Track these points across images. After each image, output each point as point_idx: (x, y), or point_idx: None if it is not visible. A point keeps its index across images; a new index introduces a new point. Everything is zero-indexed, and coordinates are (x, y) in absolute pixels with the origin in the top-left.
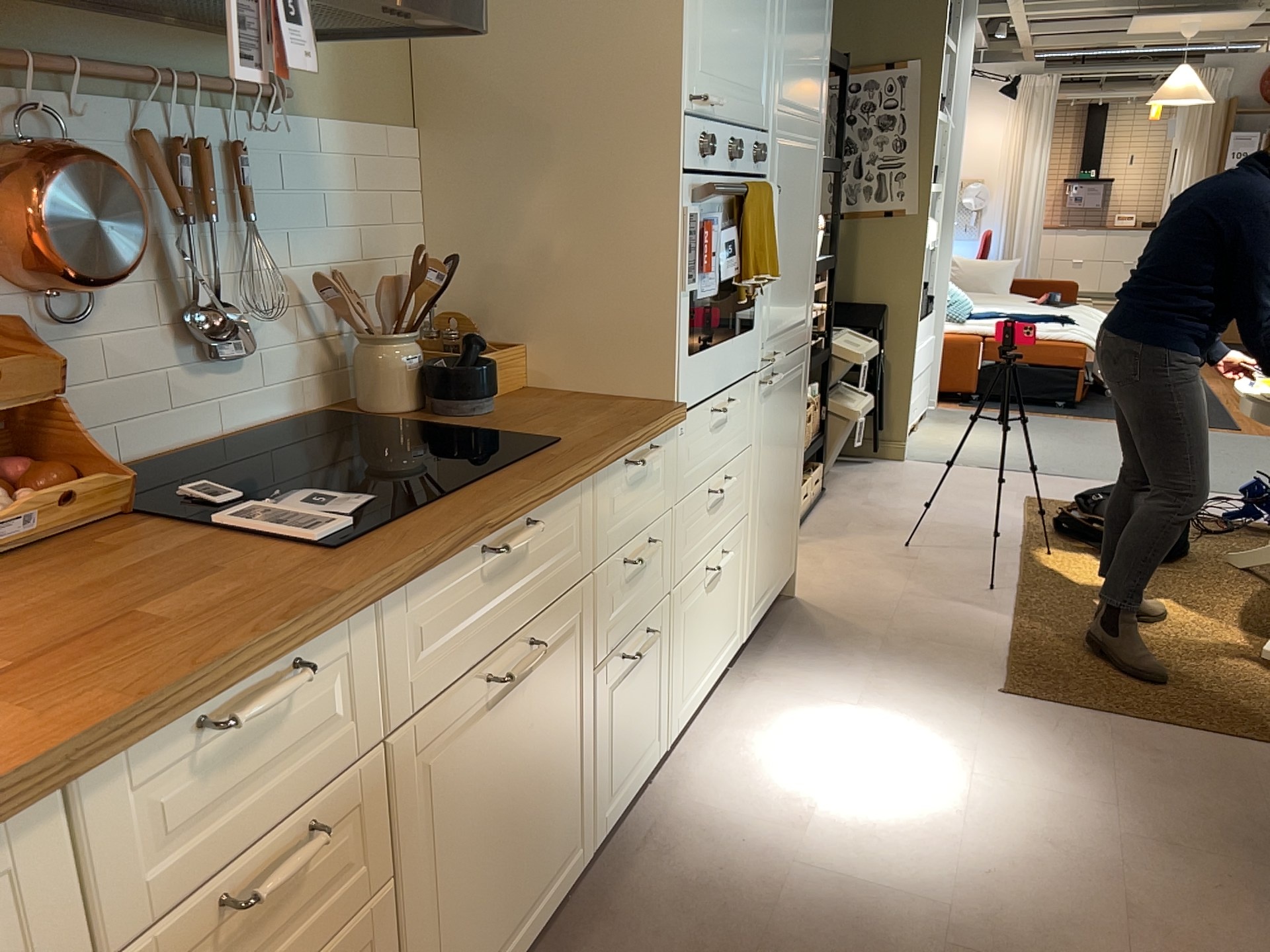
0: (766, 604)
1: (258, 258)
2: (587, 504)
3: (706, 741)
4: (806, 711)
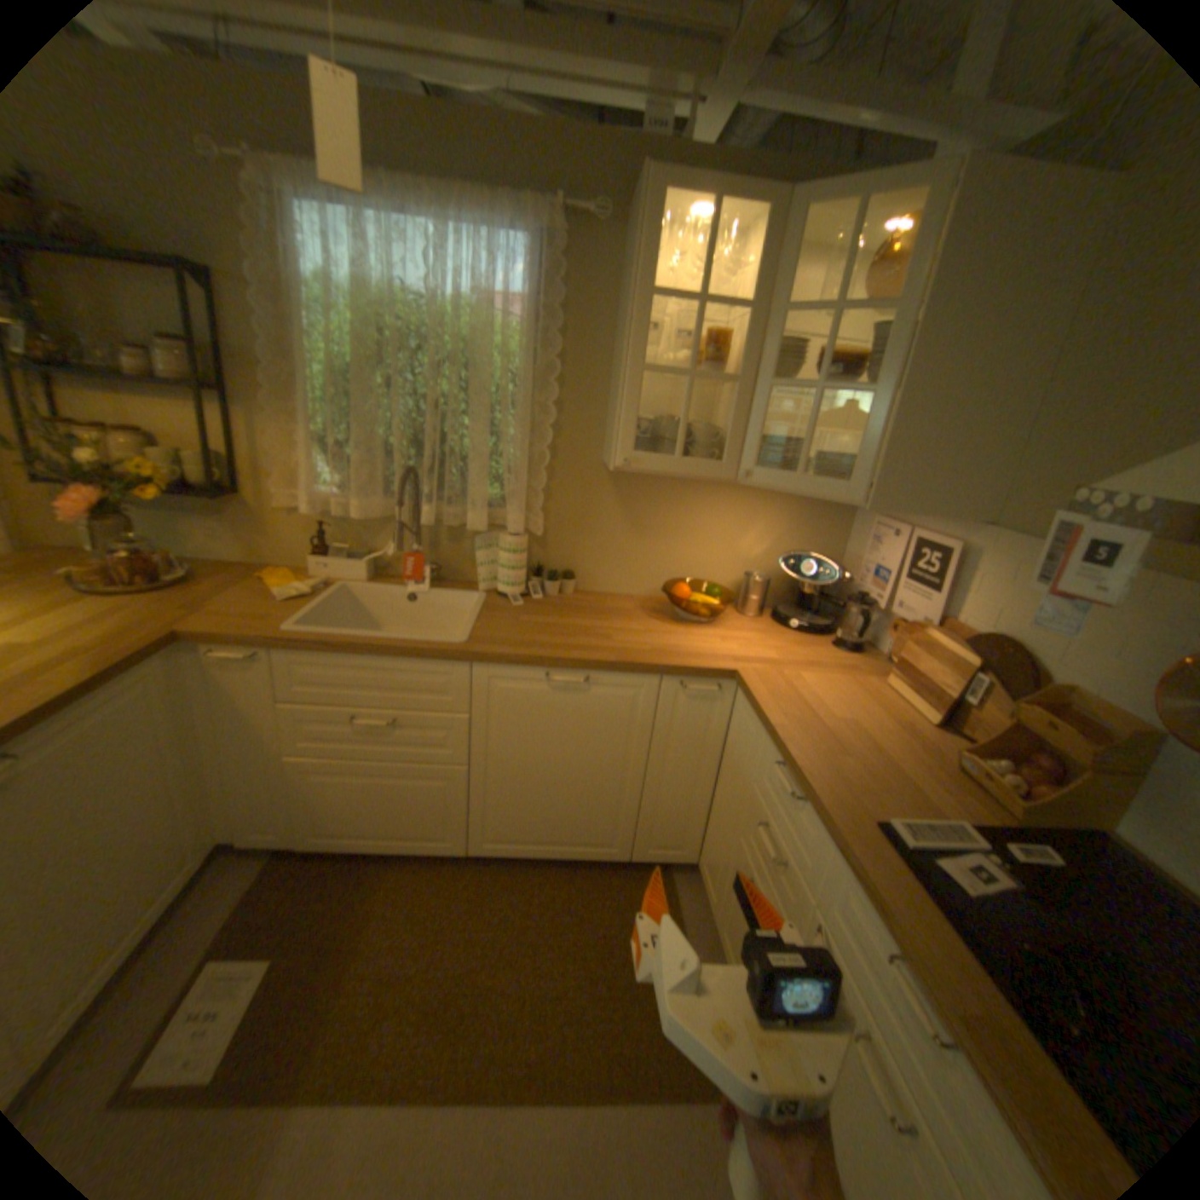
0: None
1: None
2: None
3: None
4: None
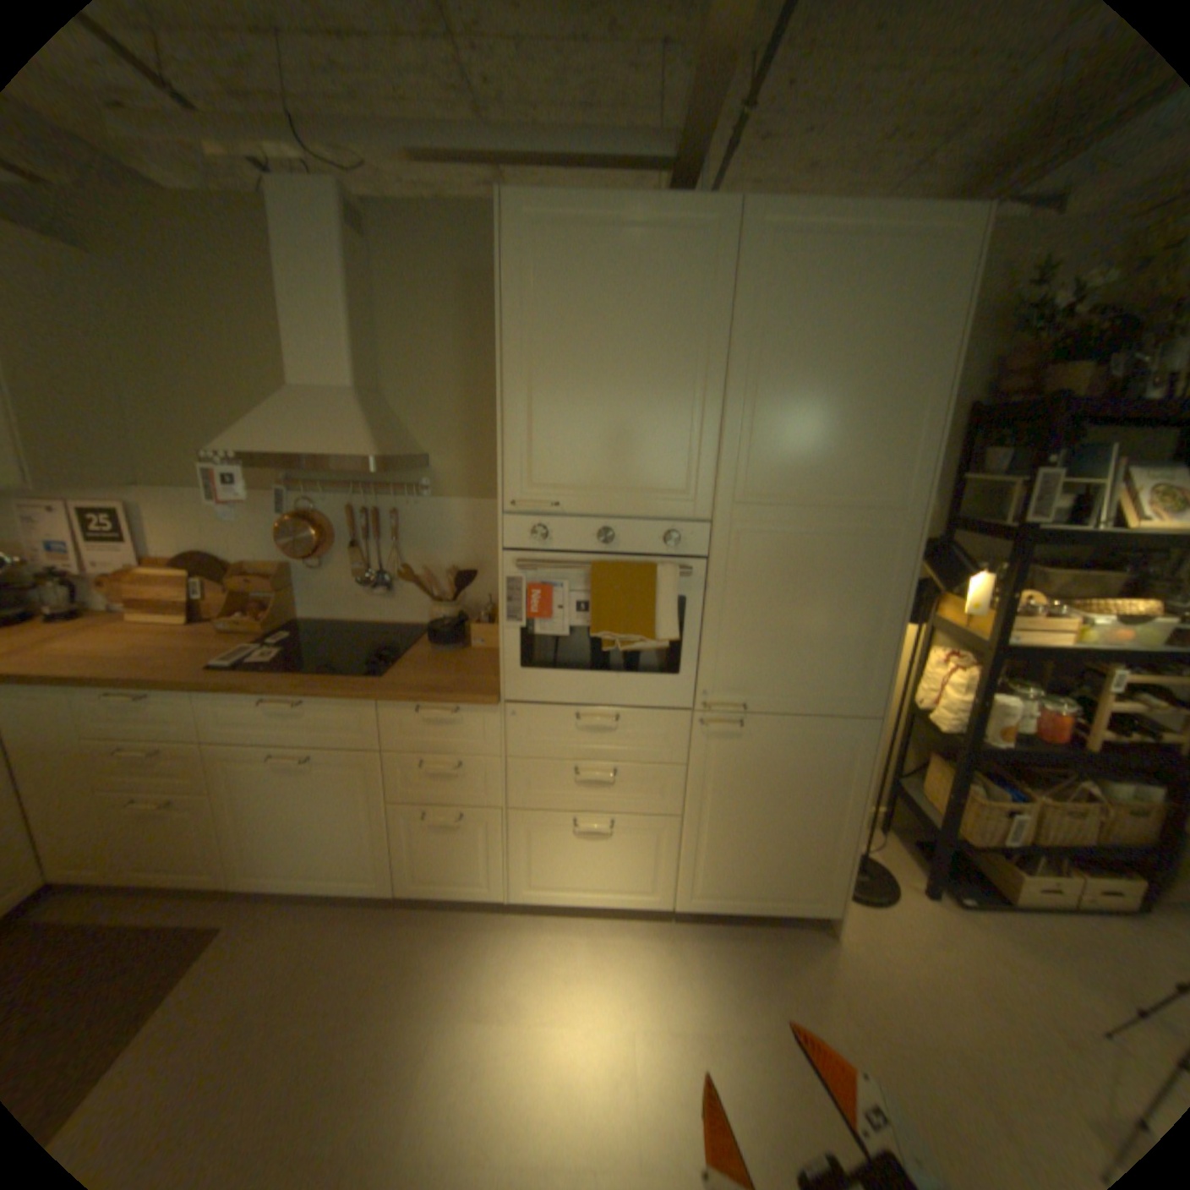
0: (737, 909)
1: (406, 556)
2: (377, 716)
3: (565, 935)
4: (638, 994)
